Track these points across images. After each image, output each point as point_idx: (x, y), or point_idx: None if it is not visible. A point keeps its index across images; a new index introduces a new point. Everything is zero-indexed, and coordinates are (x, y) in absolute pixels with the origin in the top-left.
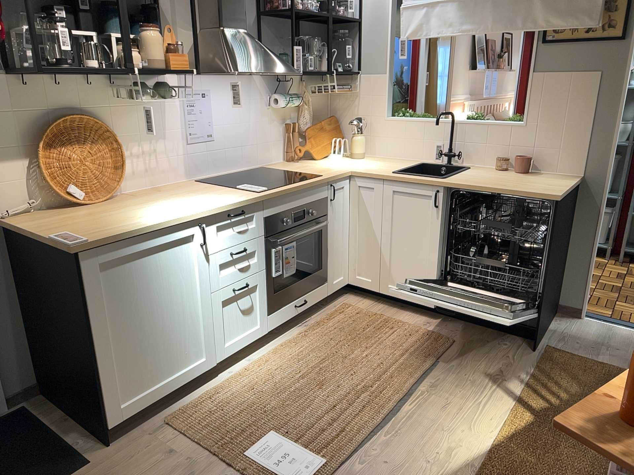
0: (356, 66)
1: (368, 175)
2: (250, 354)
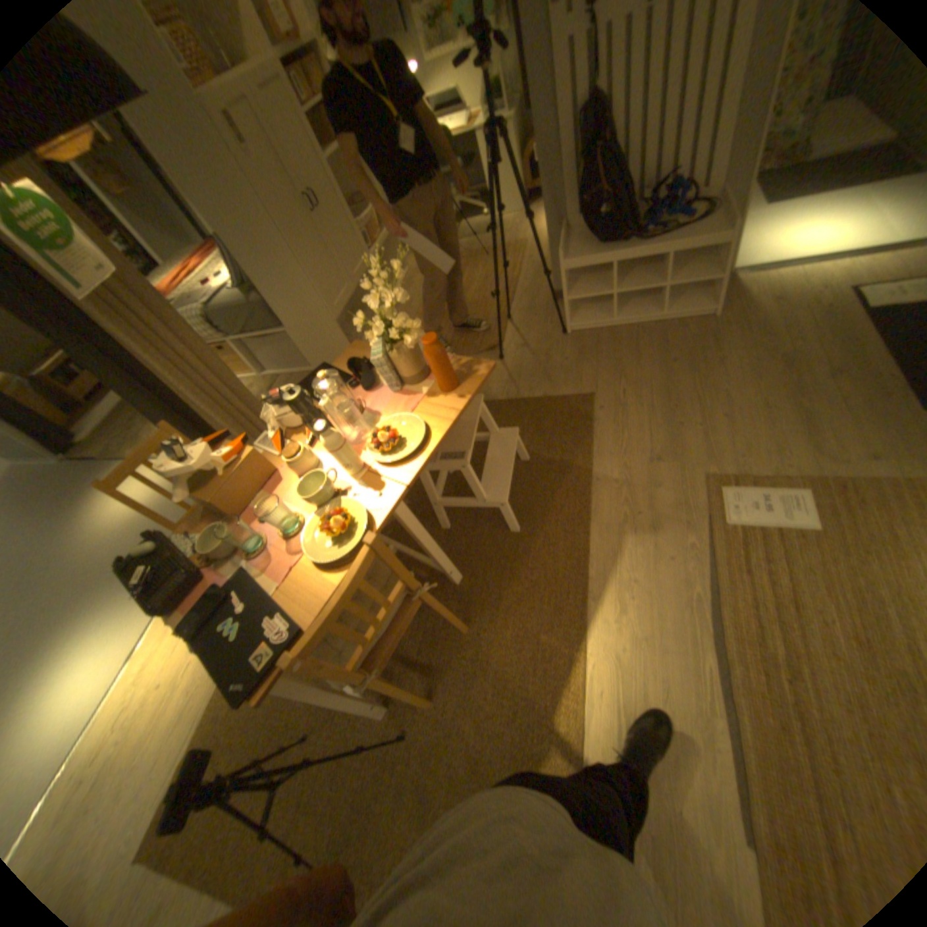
0: None
1: None
2: None
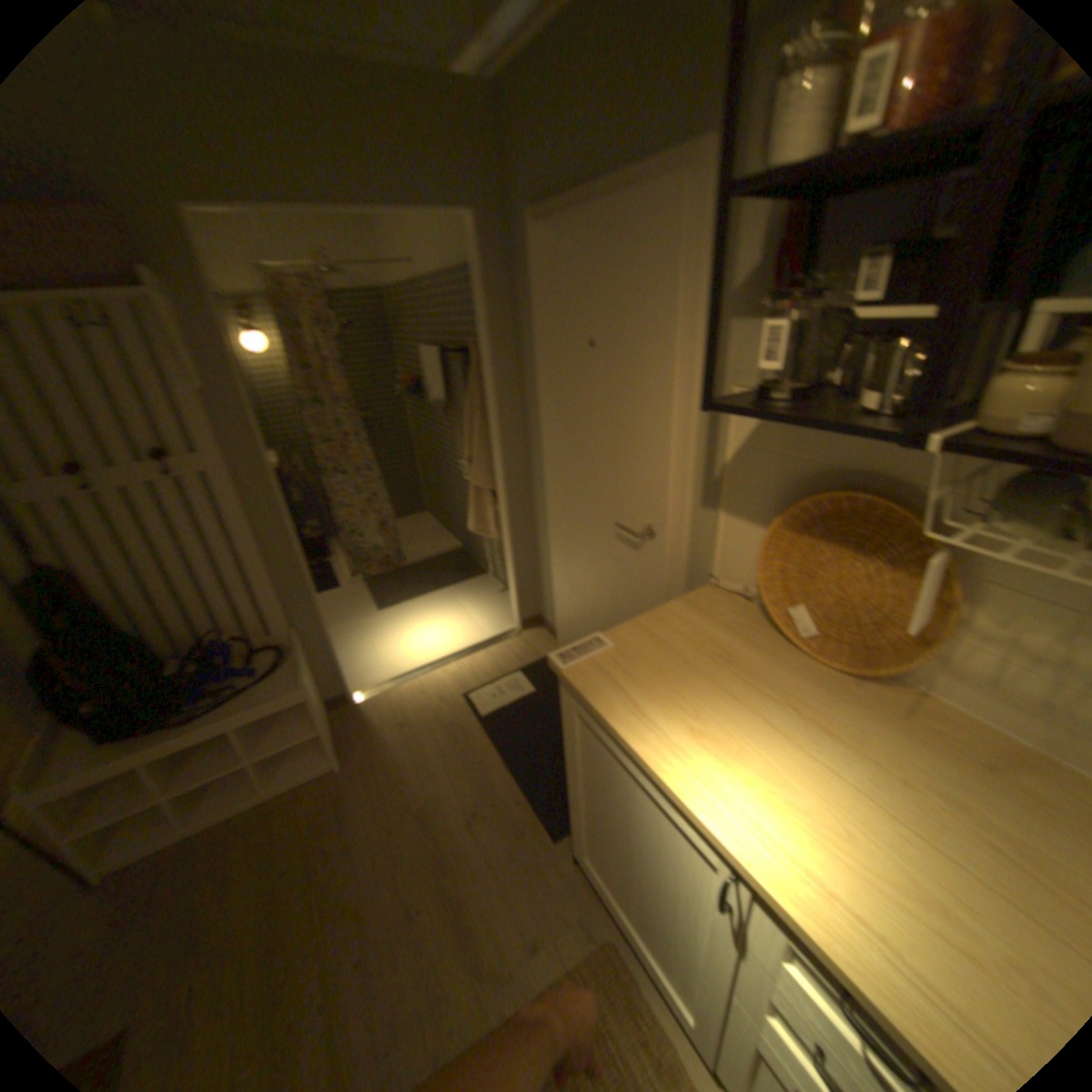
0: None
1: None
2: None
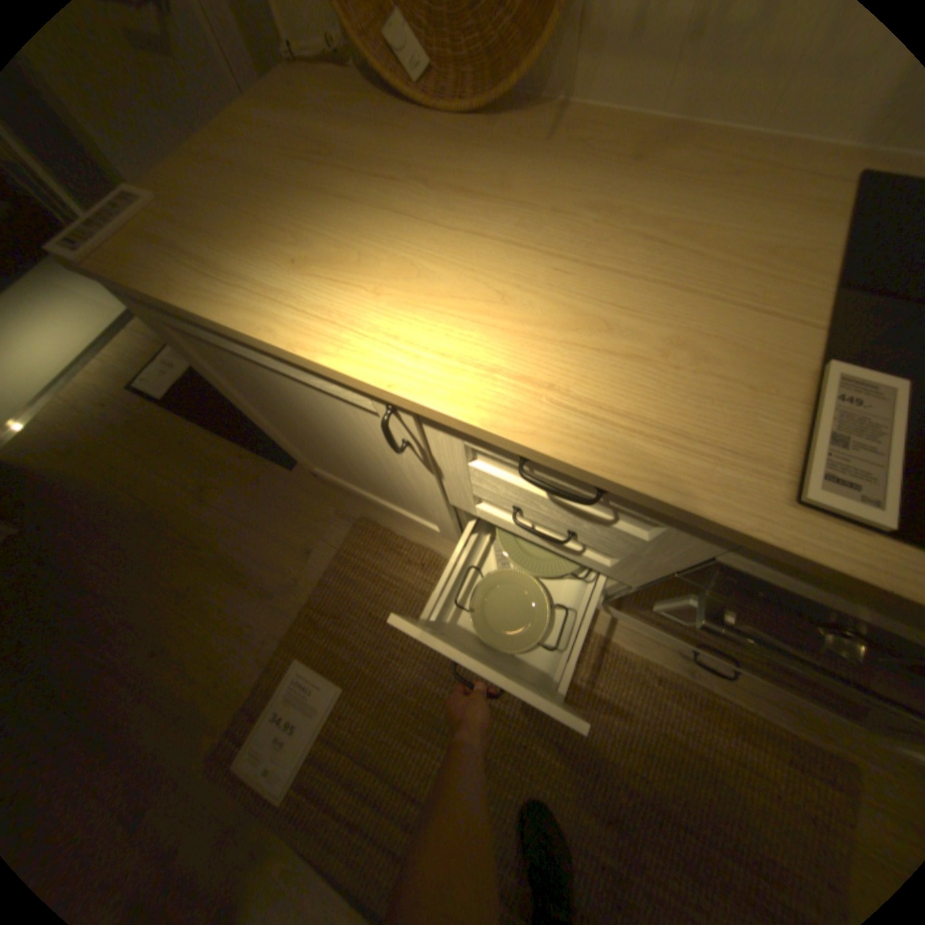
0: None
1: None
2: None
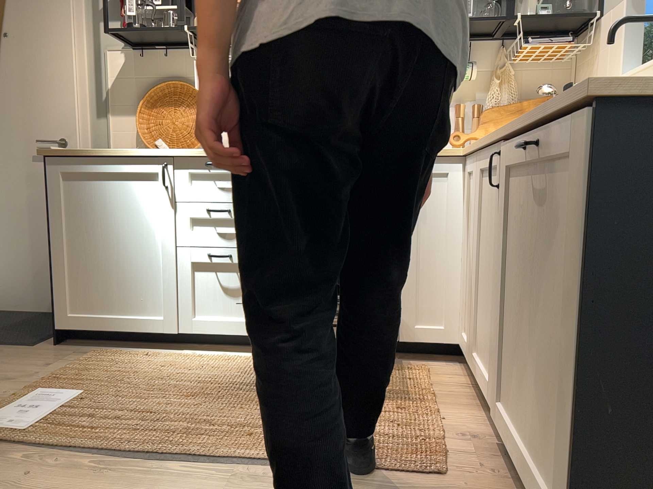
0: (597, 8)
1: (470, 153)
2: (238, 352)
